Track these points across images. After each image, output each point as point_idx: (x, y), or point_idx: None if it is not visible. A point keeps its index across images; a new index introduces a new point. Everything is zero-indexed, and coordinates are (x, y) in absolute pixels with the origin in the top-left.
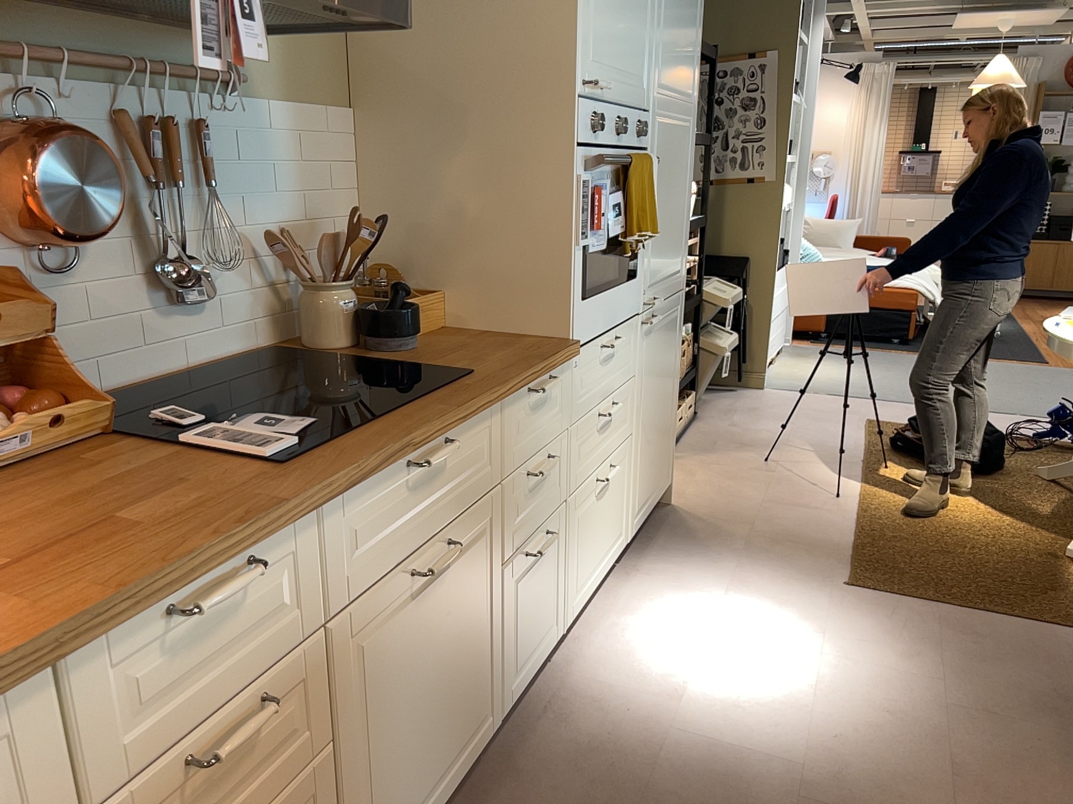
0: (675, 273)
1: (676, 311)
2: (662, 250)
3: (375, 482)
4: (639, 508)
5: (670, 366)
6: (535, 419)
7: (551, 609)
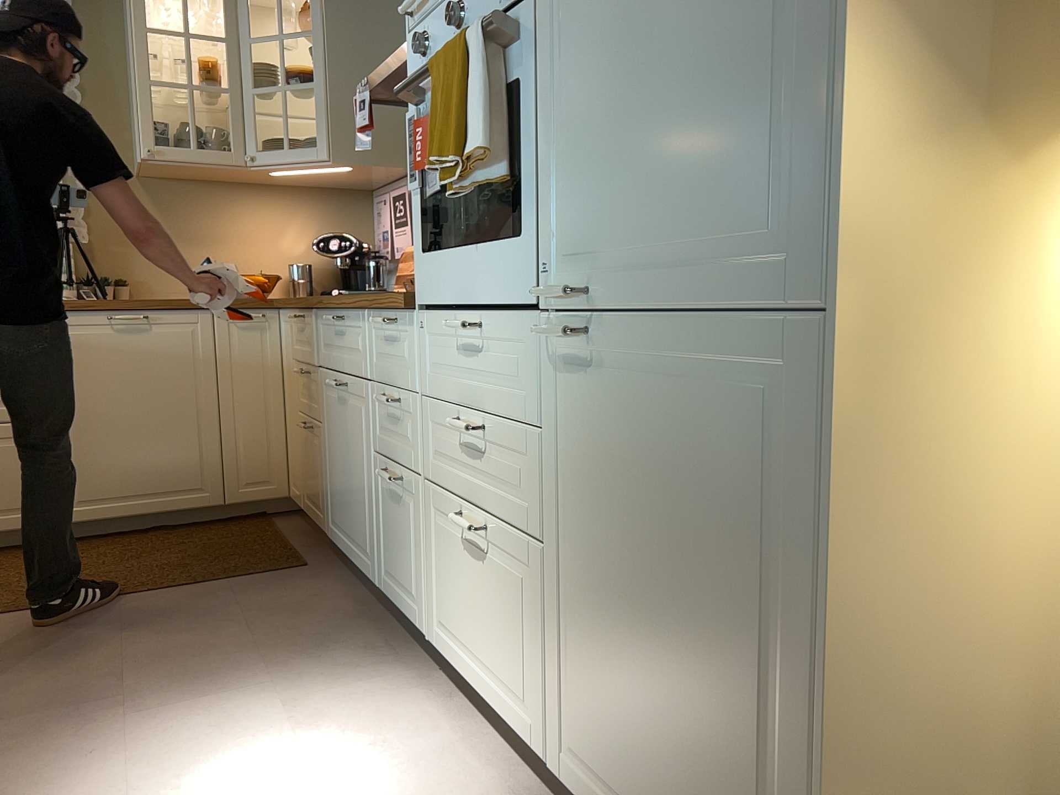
0: (732, 244)
1: (764, 381)
2: (621, 177)
3: (326, 315)
4: (590, 771)
5: (726, 547)
6: (388, 351)
7: (414, 580)
